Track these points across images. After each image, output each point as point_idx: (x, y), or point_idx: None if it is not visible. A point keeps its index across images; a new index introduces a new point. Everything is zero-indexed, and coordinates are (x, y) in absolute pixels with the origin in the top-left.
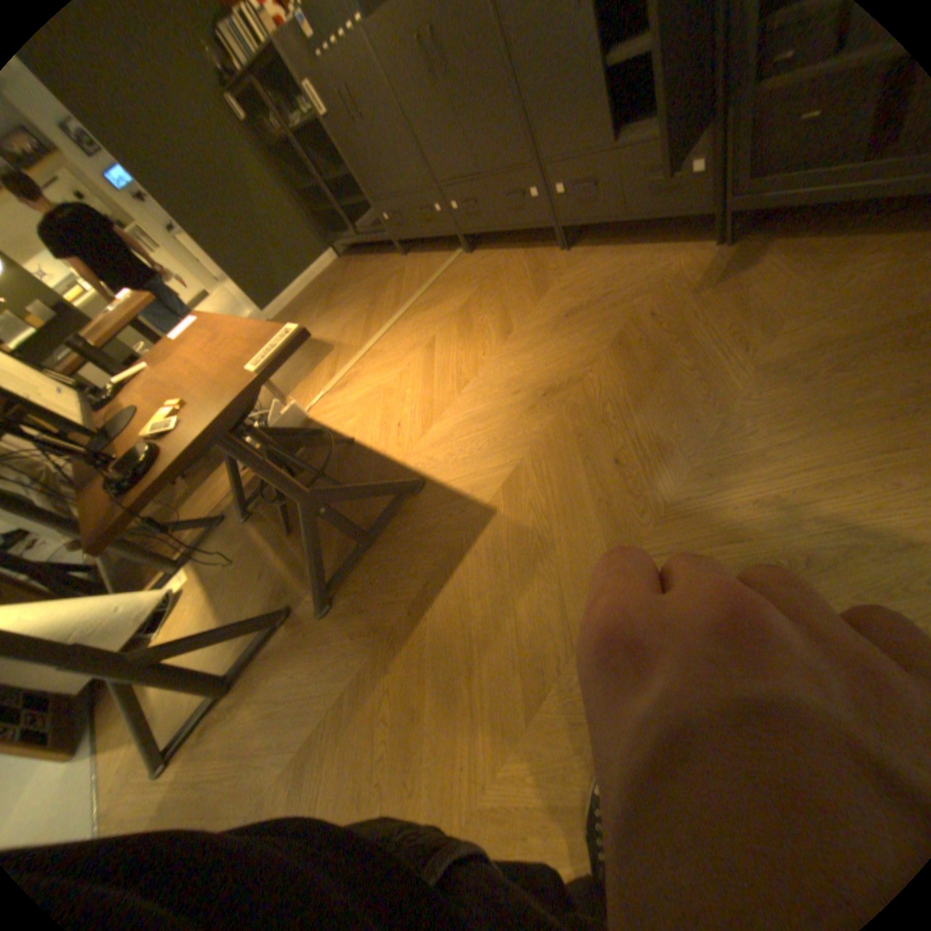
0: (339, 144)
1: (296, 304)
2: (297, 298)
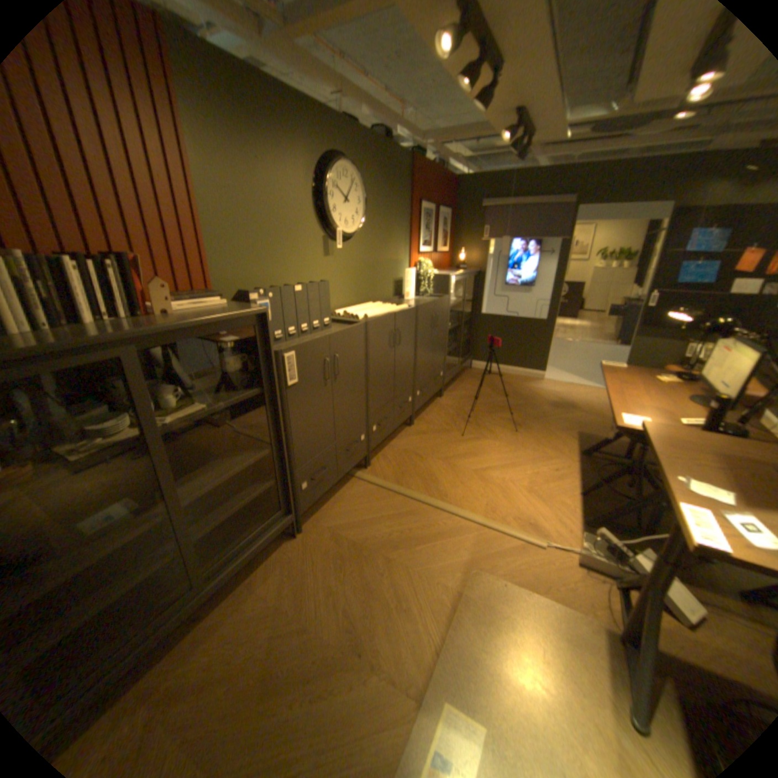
0: (290, 416)
1: None
2: None
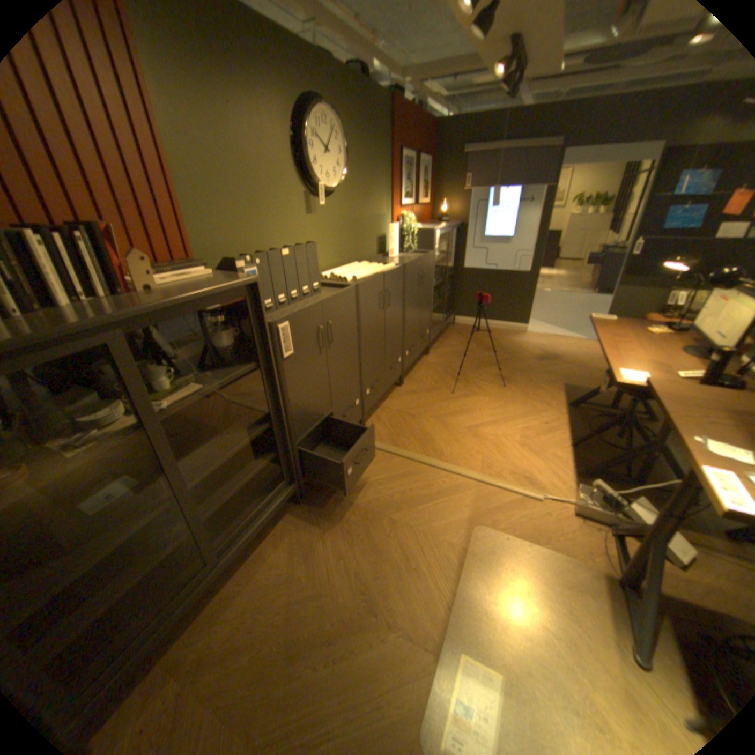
0: (288, 388)
1: None
2: None
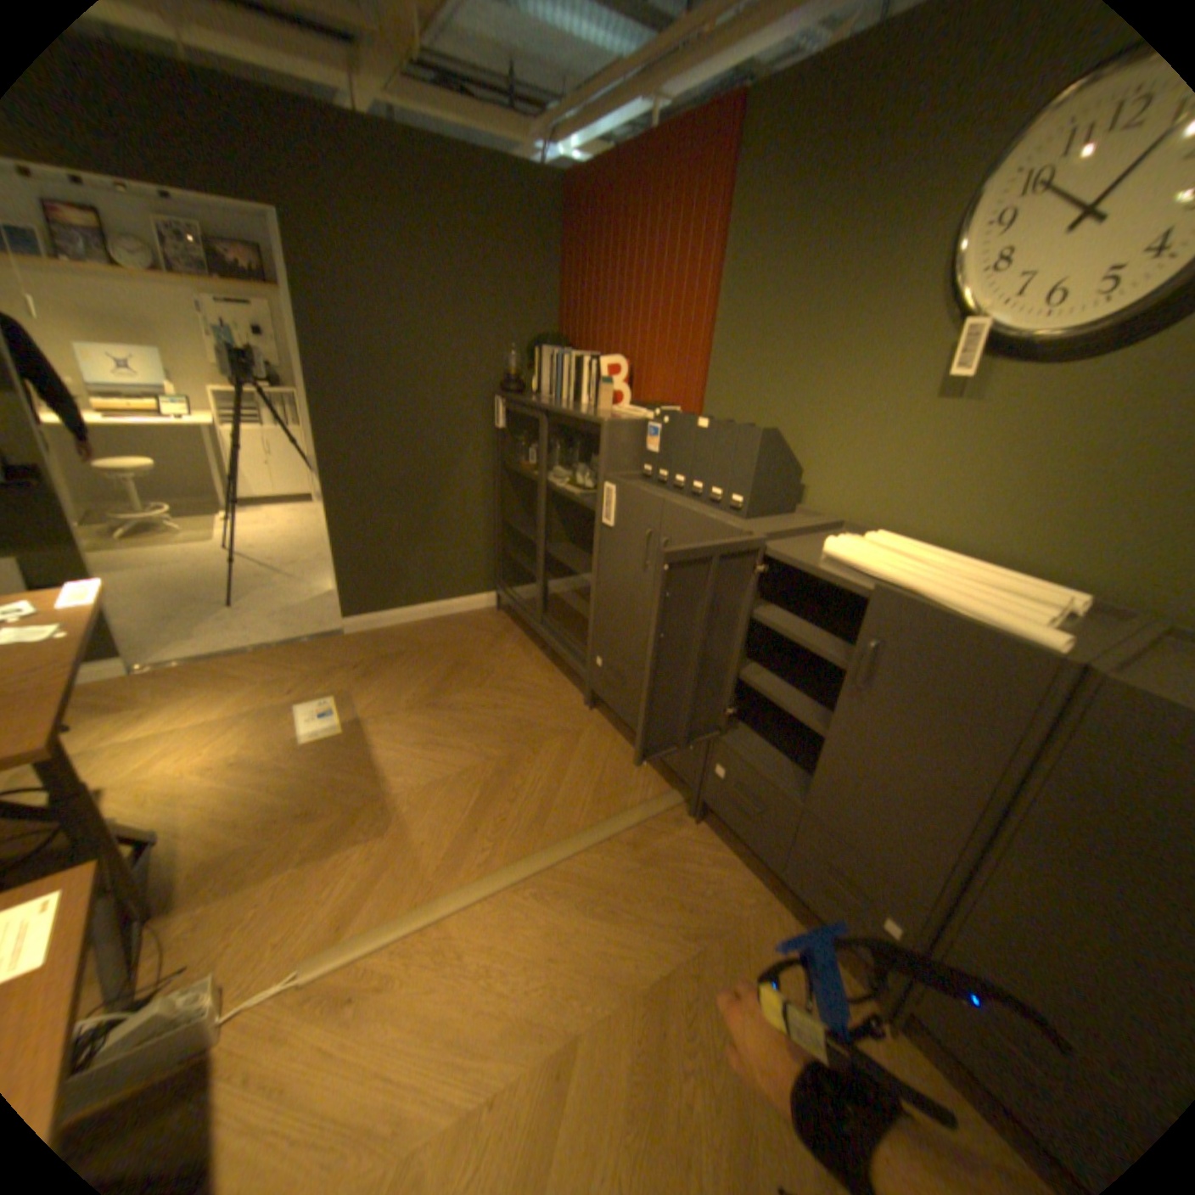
0: (601, 561)
1: (397, 642)
2: (406, 630)
